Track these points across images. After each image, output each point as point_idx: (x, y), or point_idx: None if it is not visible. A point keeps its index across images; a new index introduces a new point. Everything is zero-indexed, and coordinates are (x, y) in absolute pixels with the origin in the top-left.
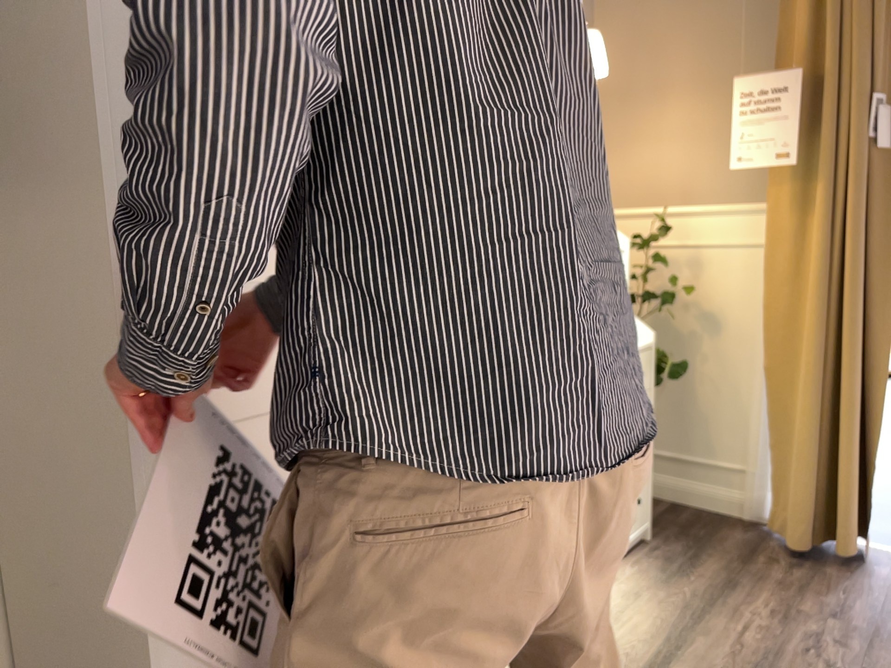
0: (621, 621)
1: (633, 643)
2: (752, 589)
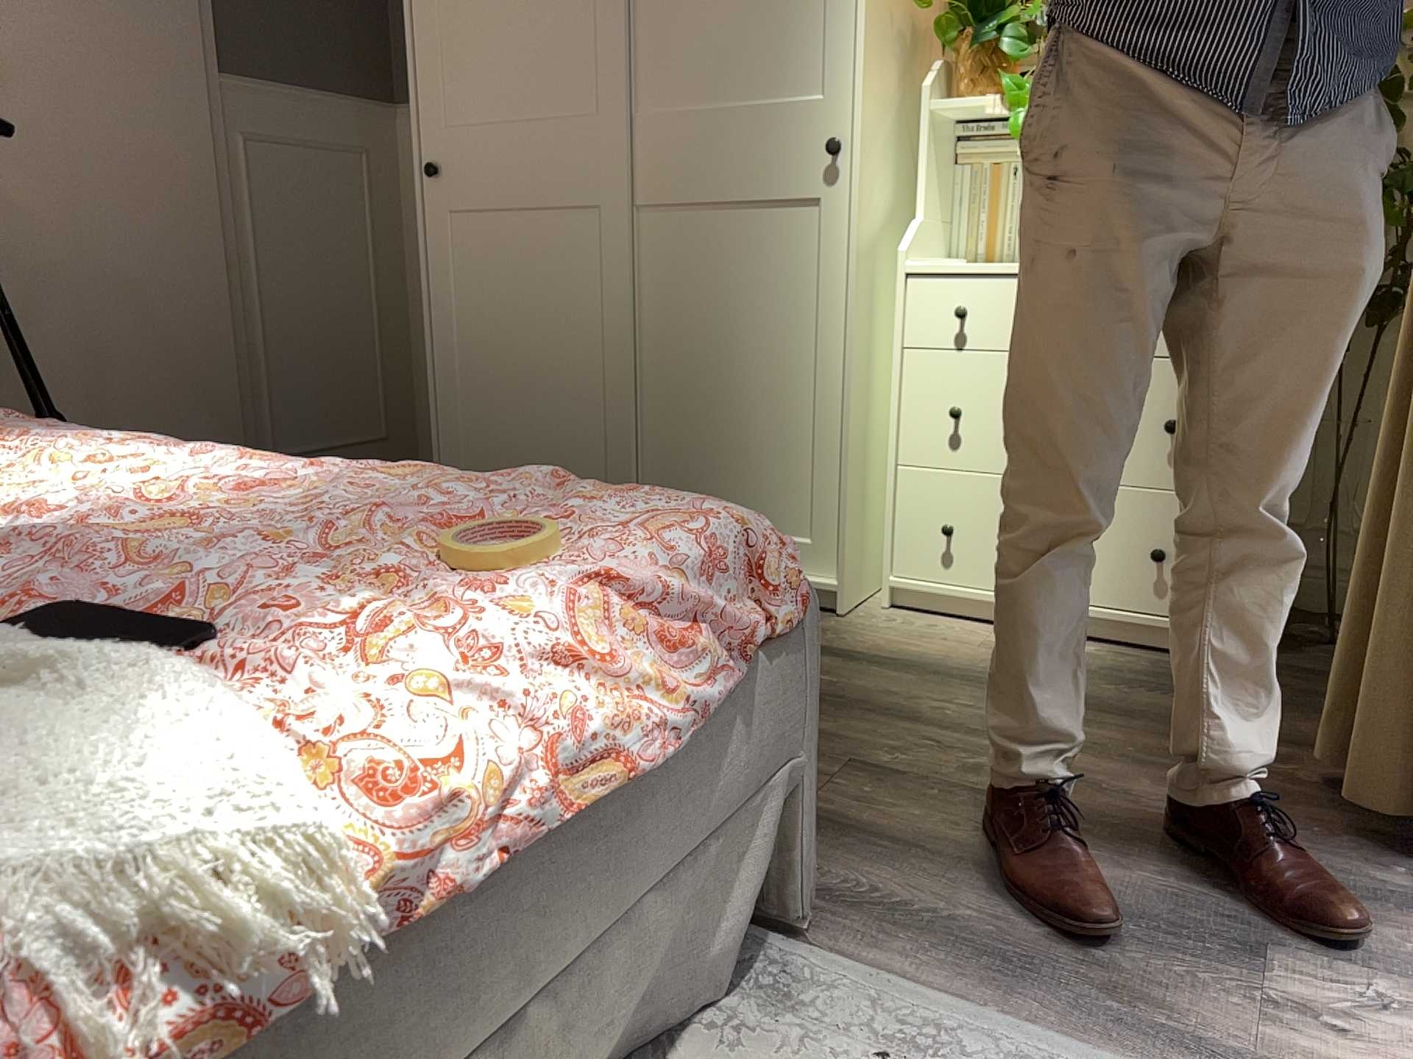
0: (925, 640)
1: (874, 644)
2: (1126, 731)
